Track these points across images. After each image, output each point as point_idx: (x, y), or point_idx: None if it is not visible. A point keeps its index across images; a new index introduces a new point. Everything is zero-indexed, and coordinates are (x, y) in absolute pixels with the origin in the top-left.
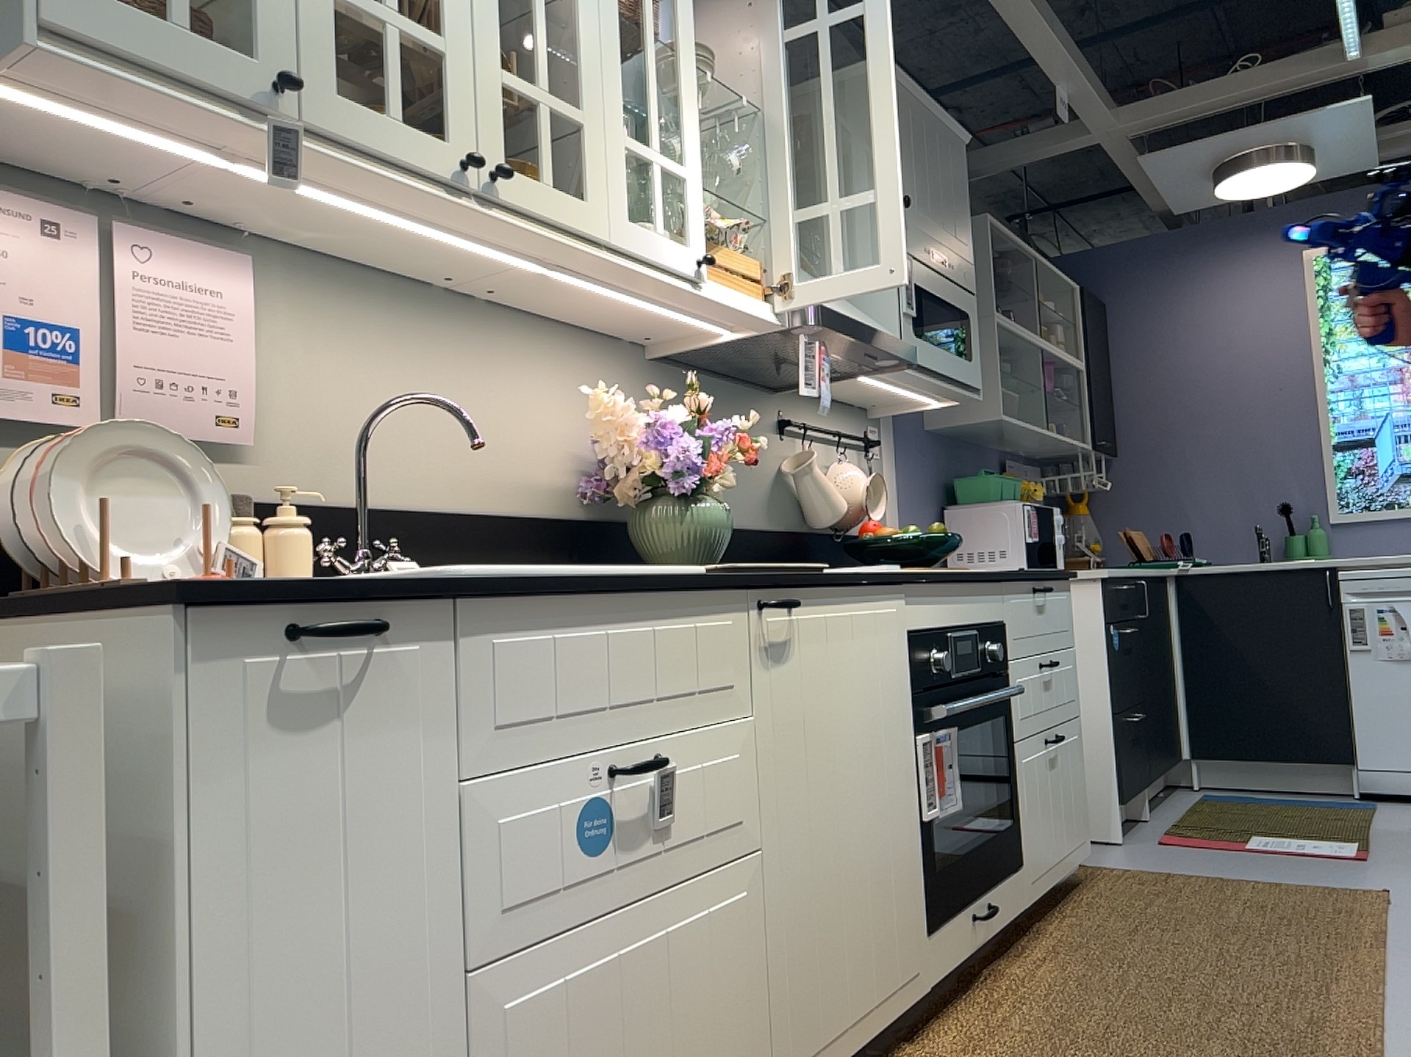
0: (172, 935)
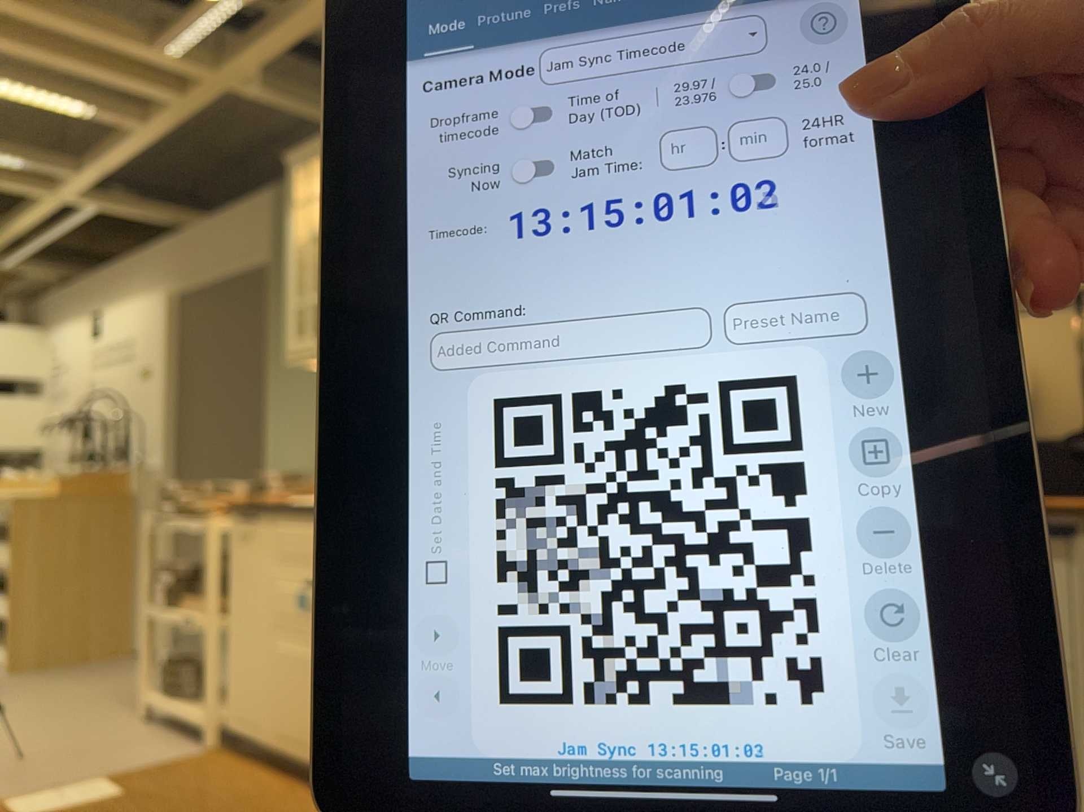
0: (229, 583)
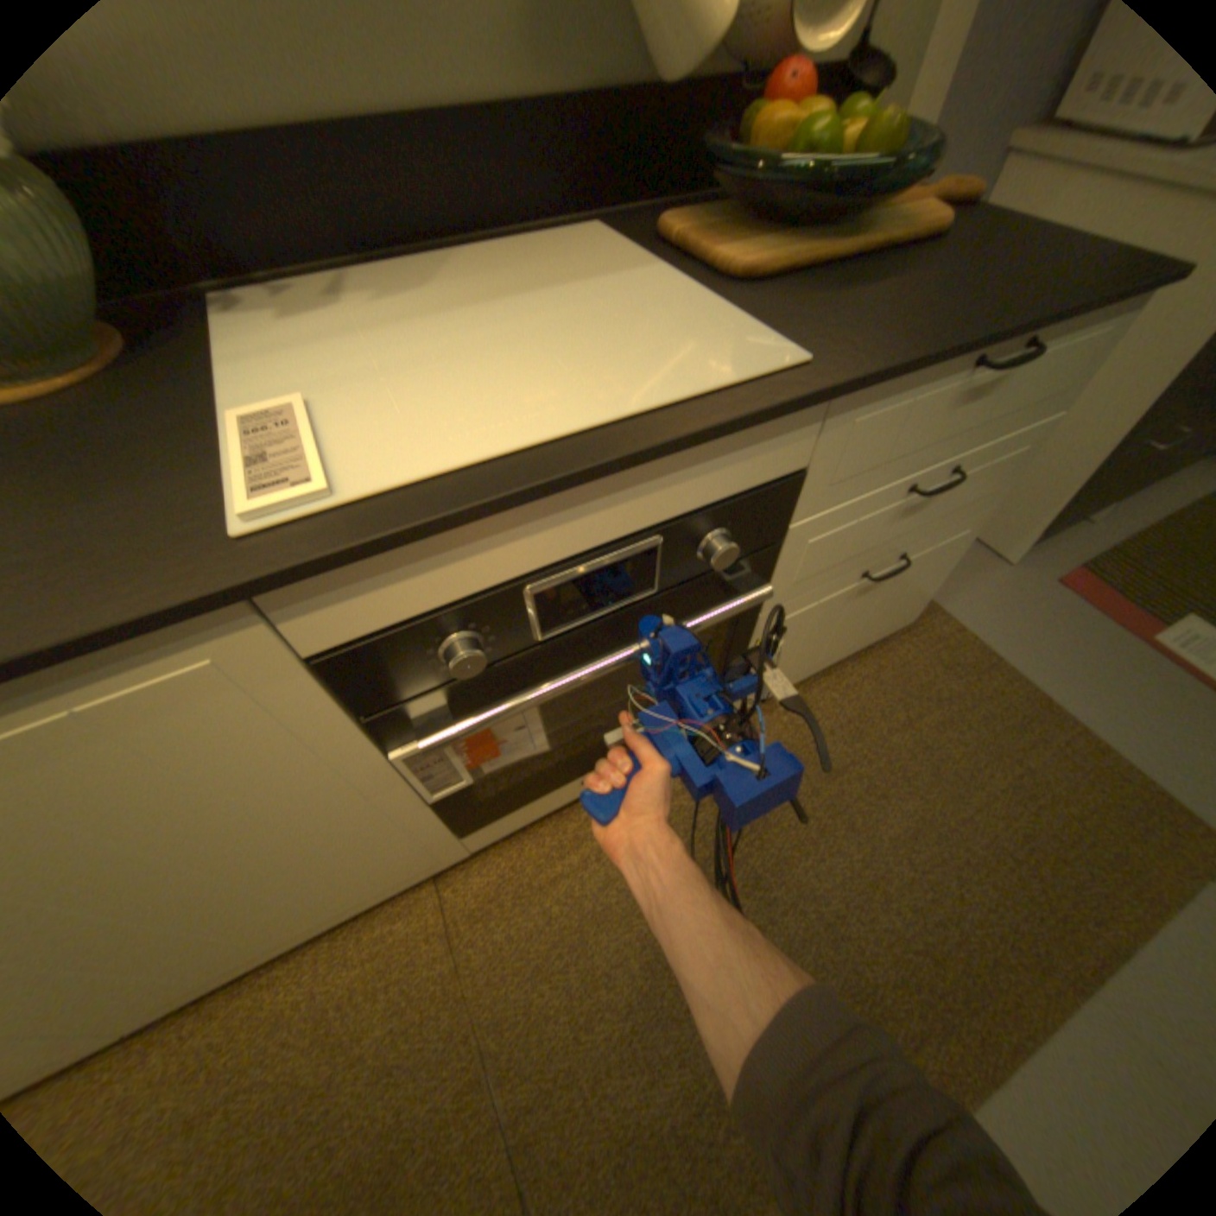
0: None
